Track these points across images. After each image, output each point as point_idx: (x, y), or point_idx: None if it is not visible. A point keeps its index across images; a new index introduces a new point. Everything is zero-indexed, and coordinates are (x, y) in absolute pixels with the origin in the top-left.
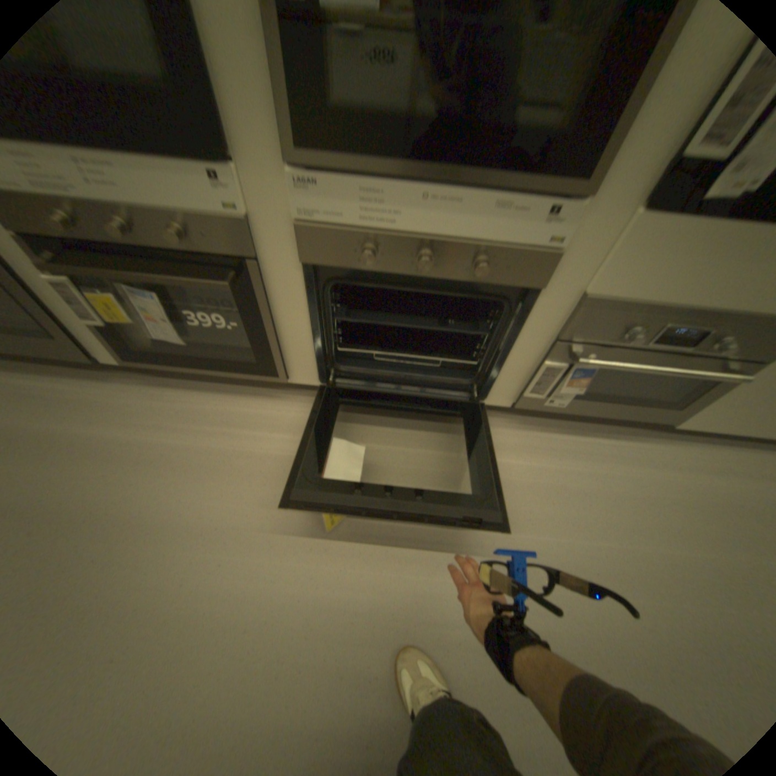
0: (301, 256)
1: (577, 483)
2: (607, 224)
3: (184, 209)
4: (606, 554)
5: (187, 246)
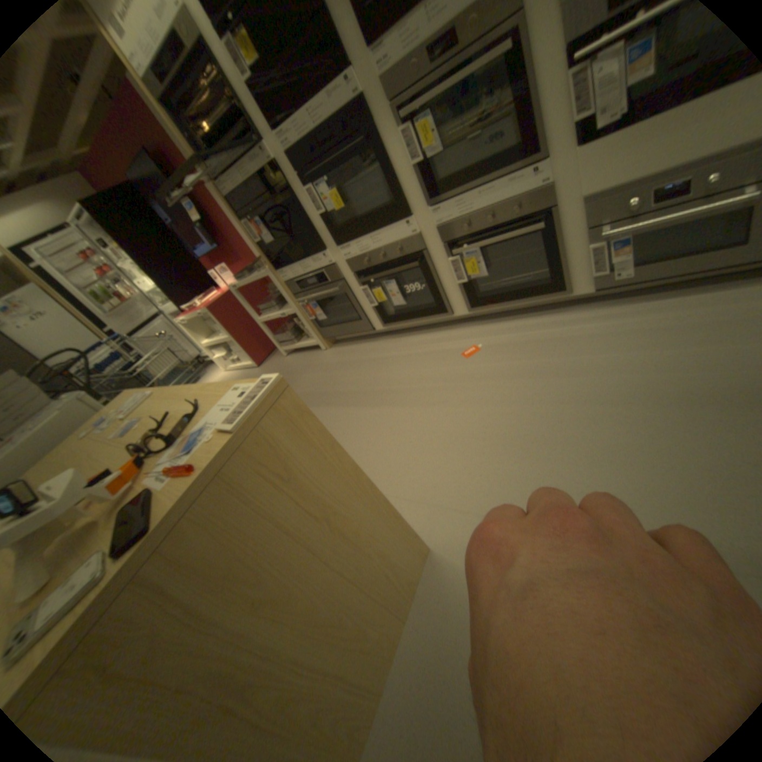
0: (443, 240)
1: (657, 324)
2: (569, 160)
3: (401, 239)
4: (670, 355)
5: (403, 254)
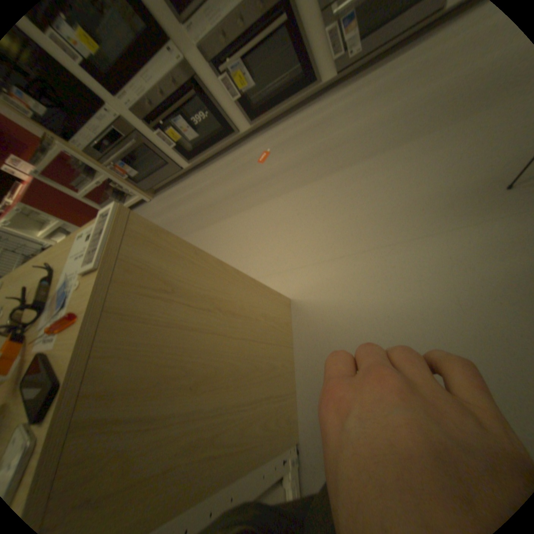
0: (207, 59)
1: (385, 84)
2: None
3: (170, 69)
4: (400, 104)
5: (178, 85)
